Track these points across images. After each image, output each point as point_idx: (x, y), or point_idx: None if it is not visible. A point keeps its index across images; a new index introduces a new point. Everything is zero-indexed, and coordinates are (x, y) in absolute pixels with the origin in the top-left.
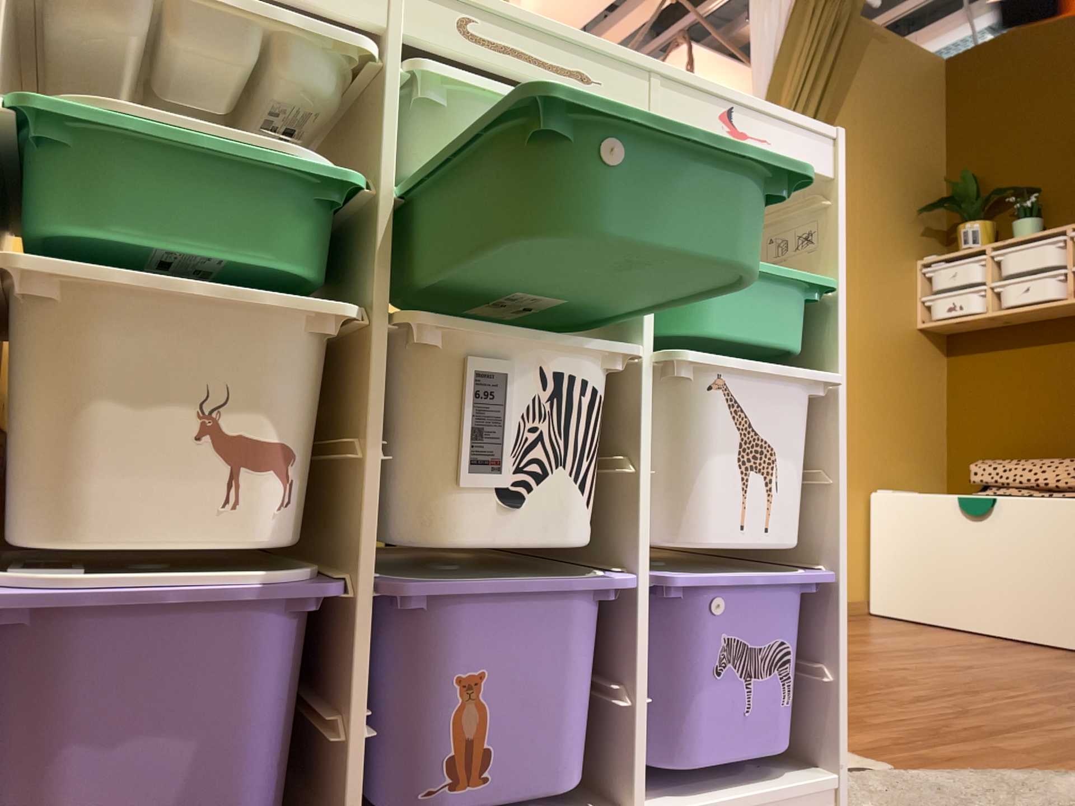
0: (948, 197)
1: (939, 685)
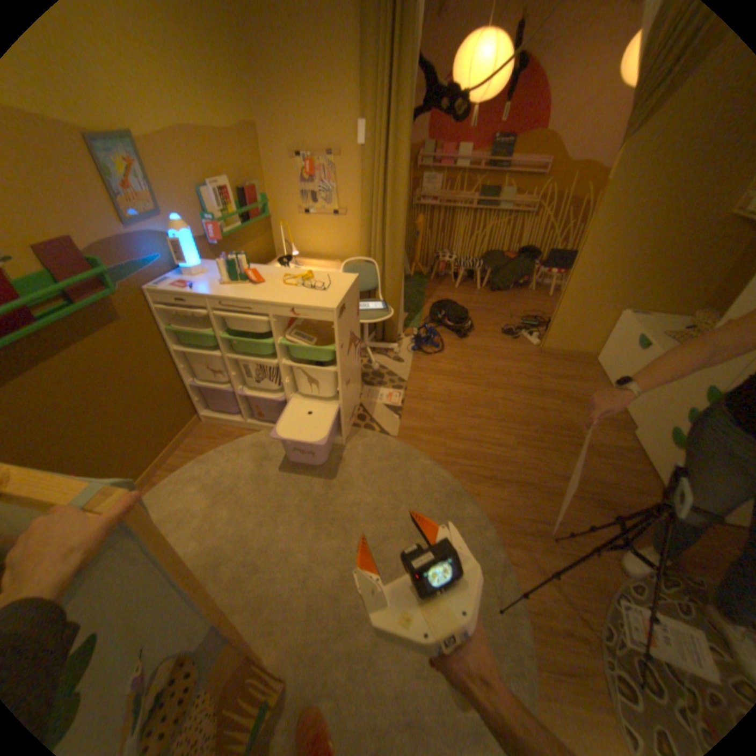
0: None
1: (497, 416)
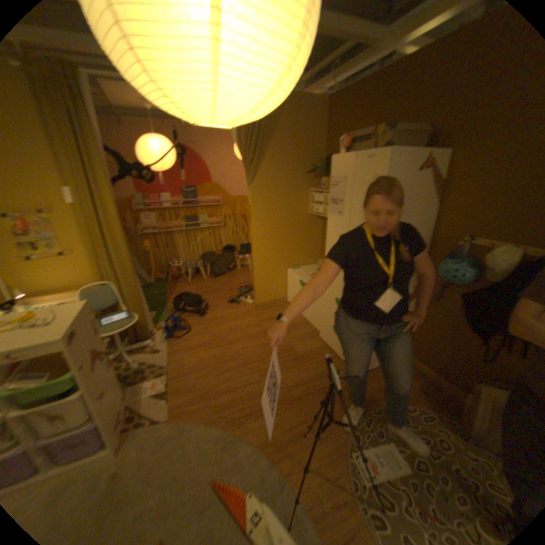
0: (322, 164)
1: (241, 364)
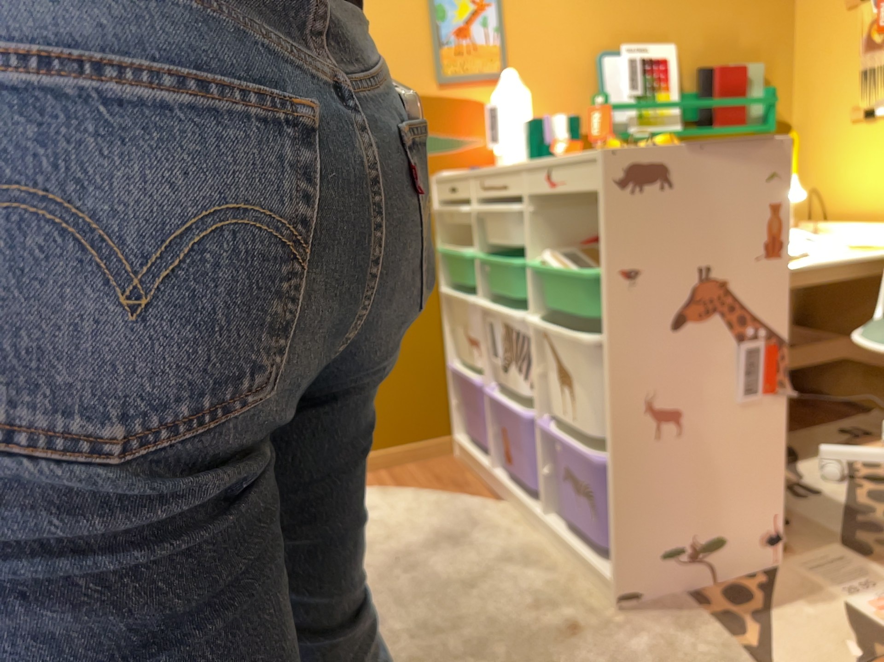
0: None
1: None
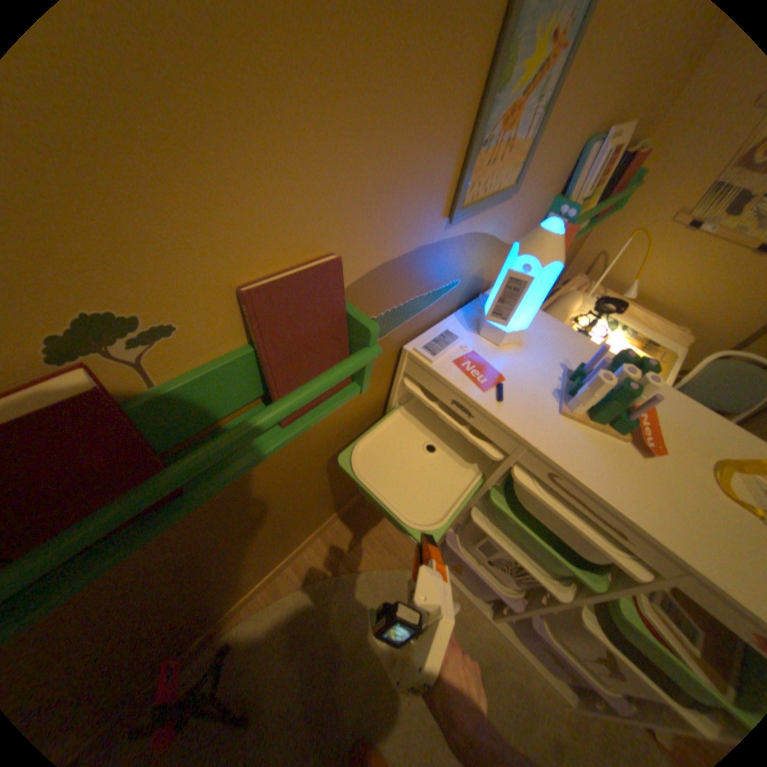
0: None
1: None
